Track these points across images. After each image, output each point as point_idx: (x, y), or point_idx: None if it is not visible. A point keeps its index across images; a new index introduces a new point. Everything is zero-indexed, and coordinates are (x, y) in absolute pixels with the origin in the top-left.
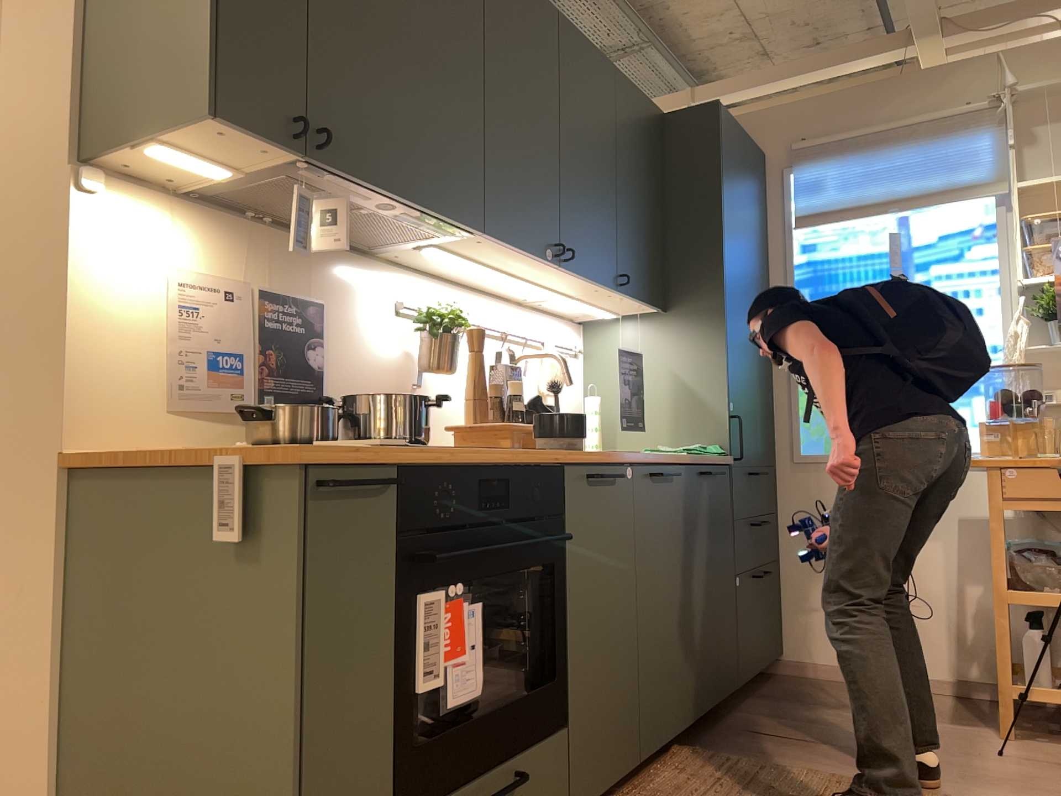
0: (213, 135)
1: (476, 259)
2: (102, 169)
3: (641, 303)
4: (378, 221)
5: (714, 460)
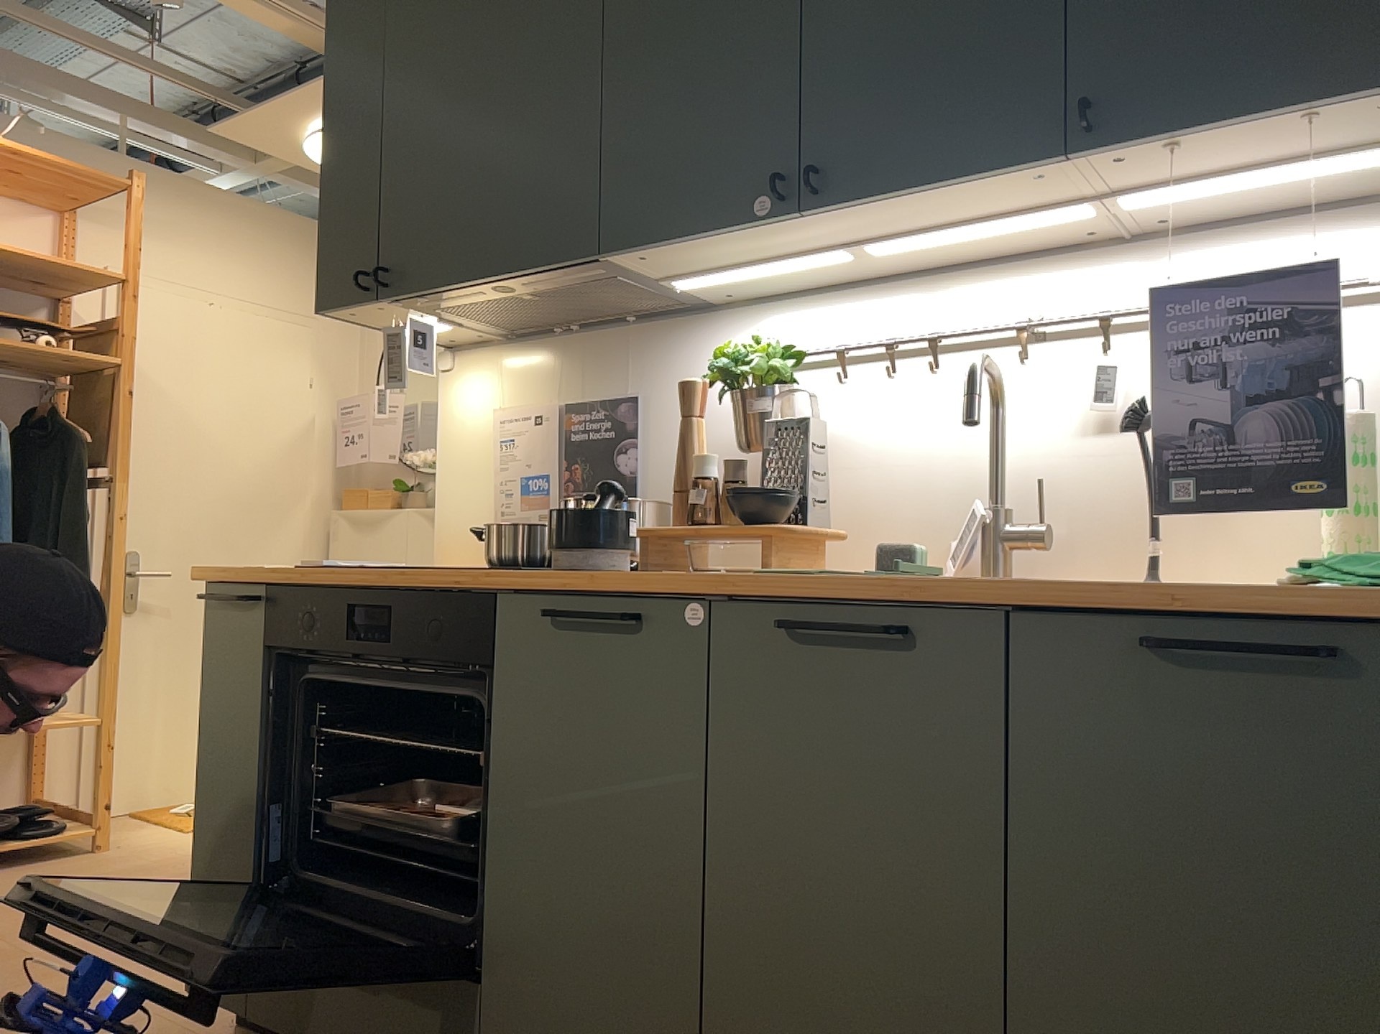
0: (358, 317)
1: (747, 263)
2: (458, 347)
3: (1281, 121)
4: (575, 293)
5: (1321, 602)
